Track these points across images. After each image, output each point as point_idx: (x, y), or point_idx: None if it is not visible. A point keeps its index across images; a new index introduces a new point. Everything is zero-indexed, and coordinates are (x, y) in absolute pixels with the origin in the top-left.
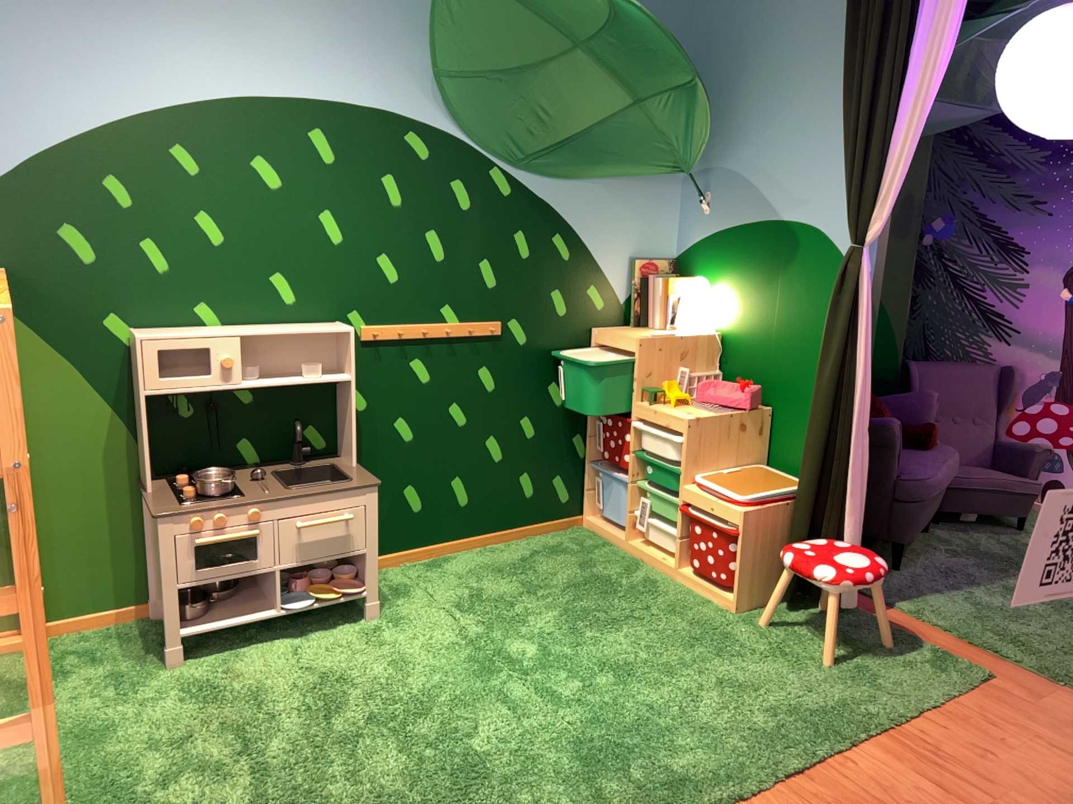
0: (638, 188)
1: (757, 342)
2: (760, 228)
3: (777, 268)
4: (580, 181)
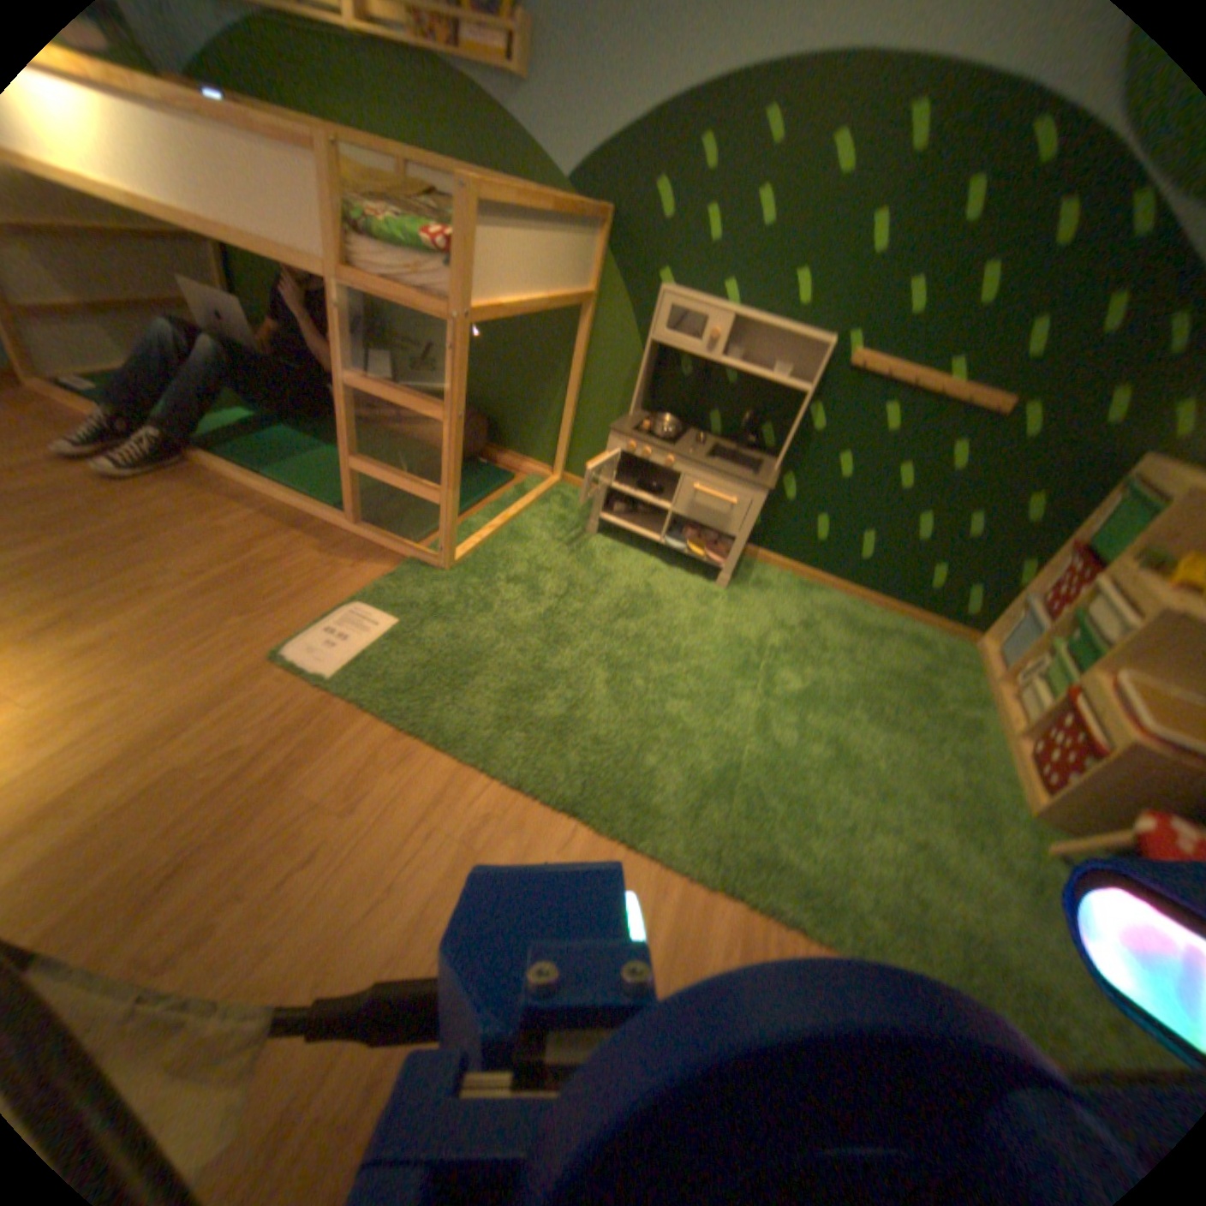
0: None
1: None
2: None
3: None
4: None
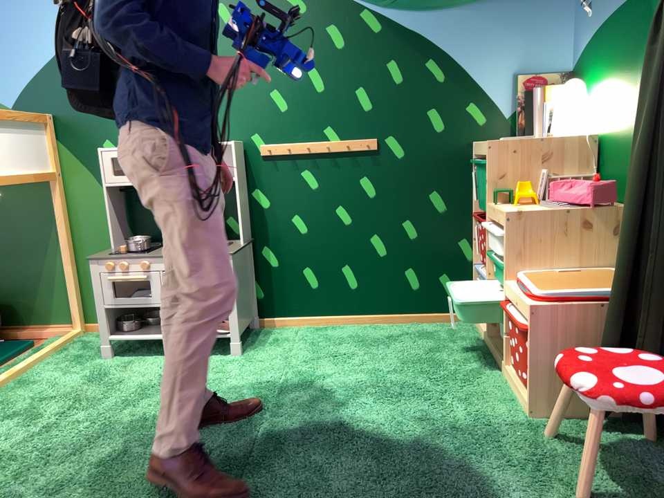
0: (522, 3)
1: (627, 133)
2: (630, 2)
3: (643, 40)
4: (450, 5)
